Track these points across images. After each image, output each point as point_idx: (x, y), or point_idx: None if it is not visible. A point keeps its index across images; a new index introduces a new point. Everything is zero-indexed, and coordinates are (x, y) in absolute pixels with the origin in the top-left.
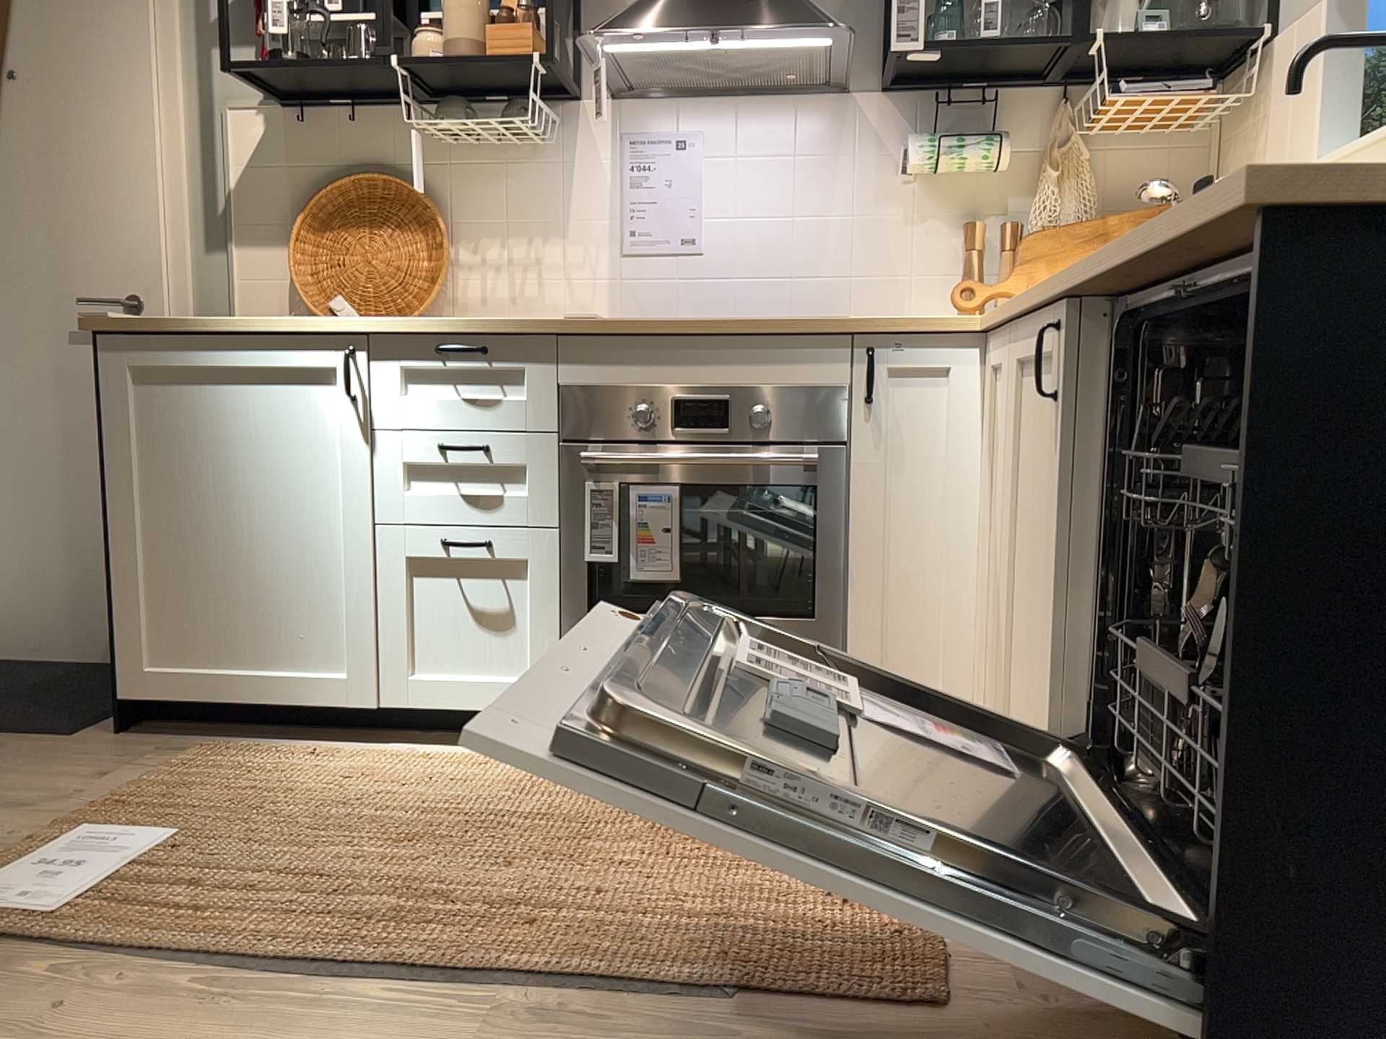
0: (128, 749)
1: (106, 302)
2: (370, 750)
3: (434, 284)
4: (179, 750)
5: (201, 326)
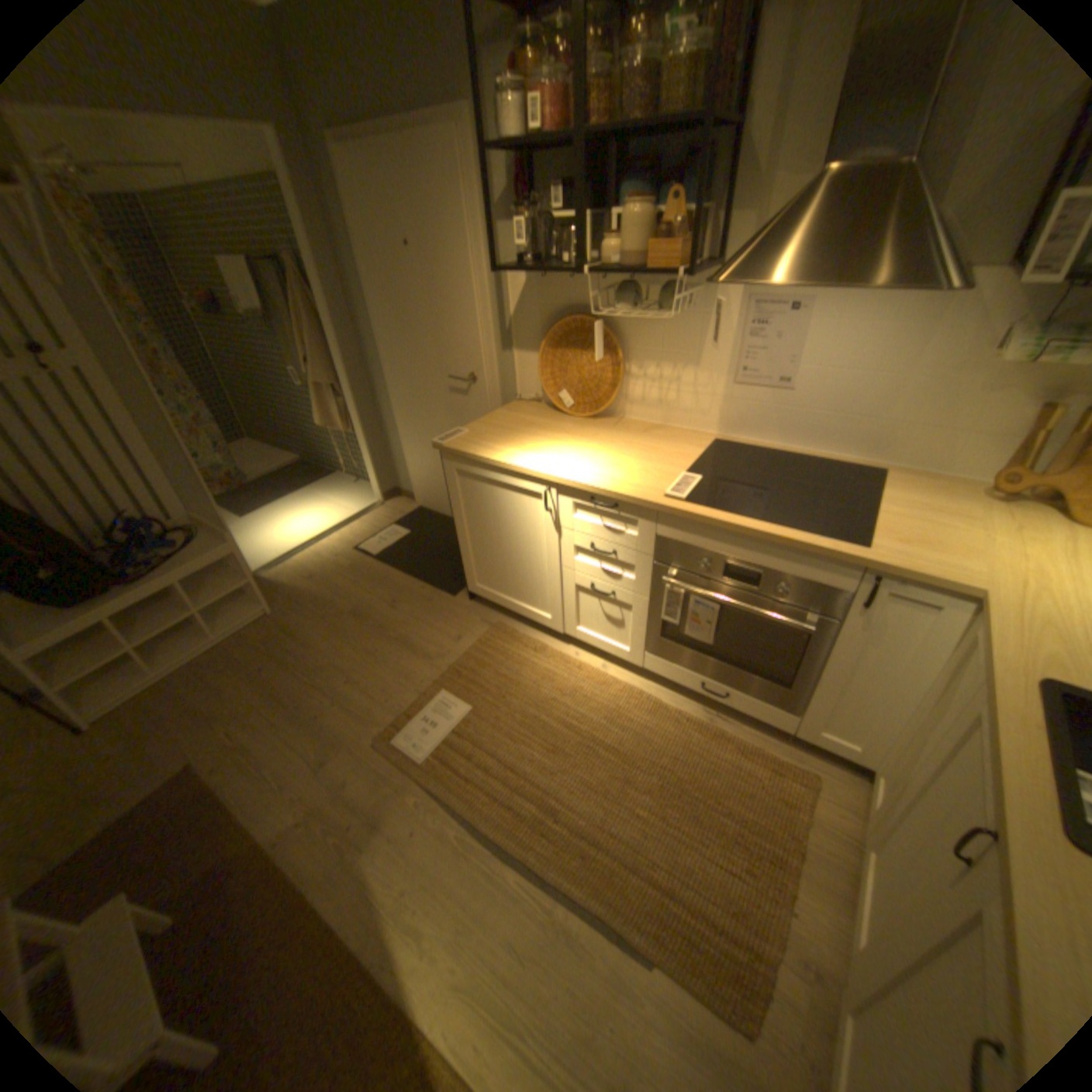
0: (471, 614)
1: (459, 380)
2: (559, 645)
3: (615, 388)
4: (488, 621)
5: (480, 459)
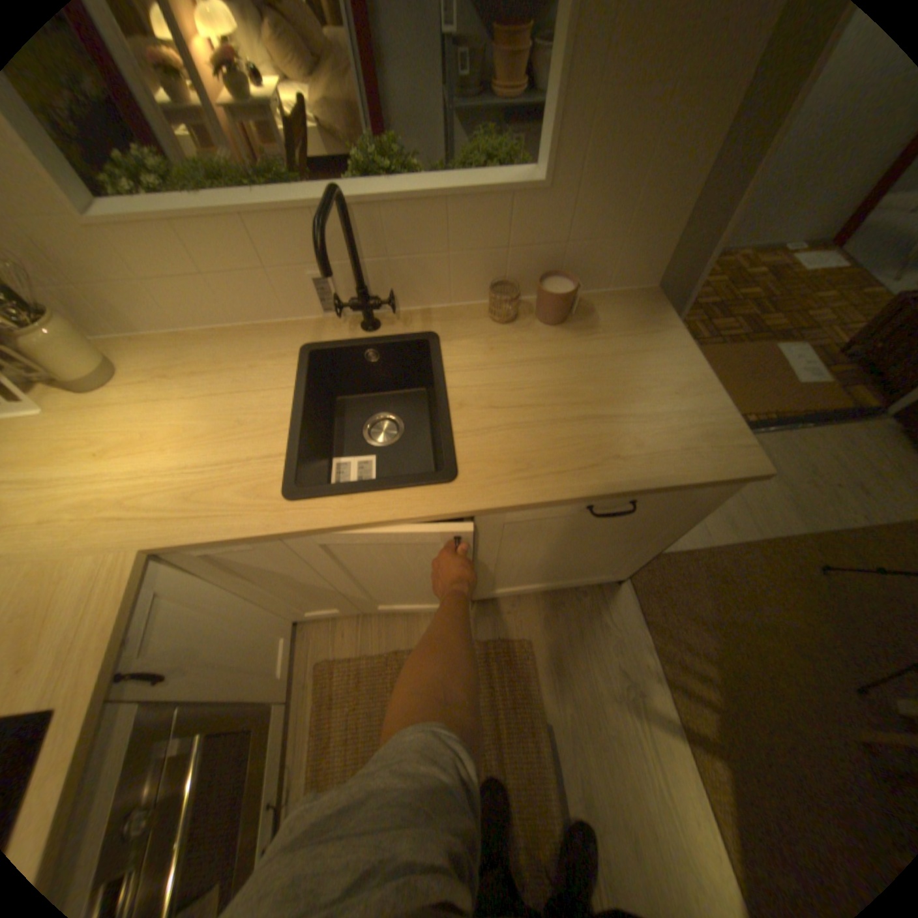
0: None
1: None
2: None
3: None
4: None
5: None
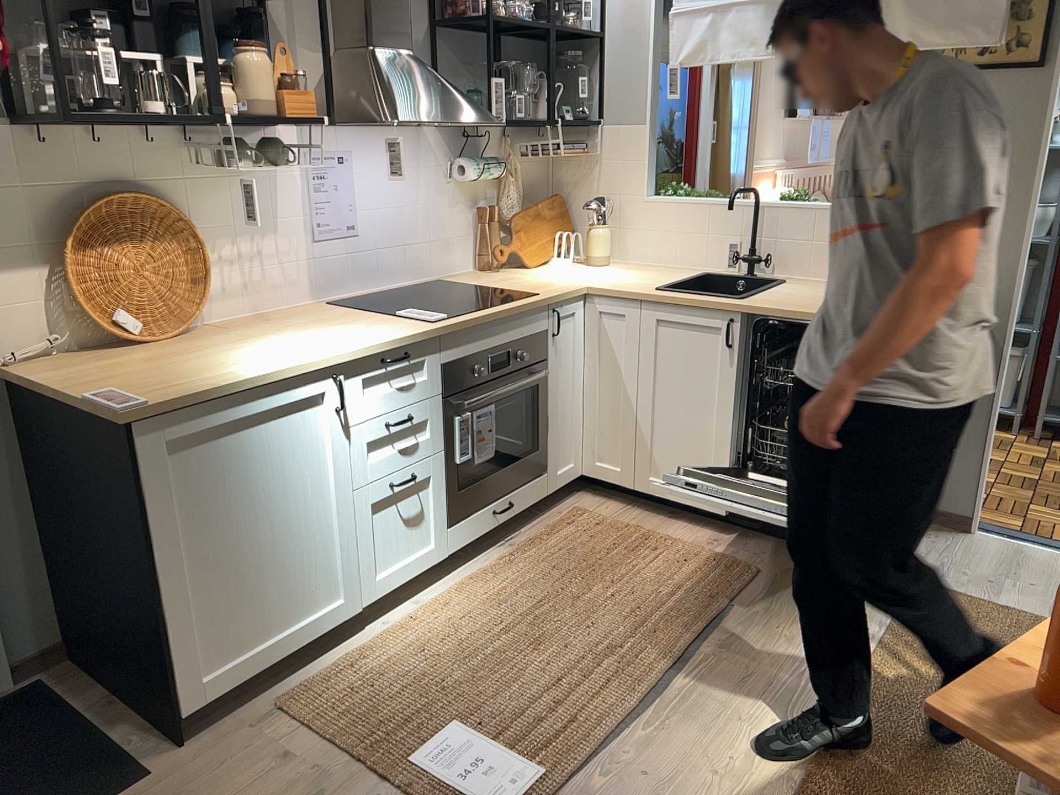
0: (230, 742)
1: None
2: (363, 637)
3: (197, 285)
4: (265, 717)
5: (230, 390)
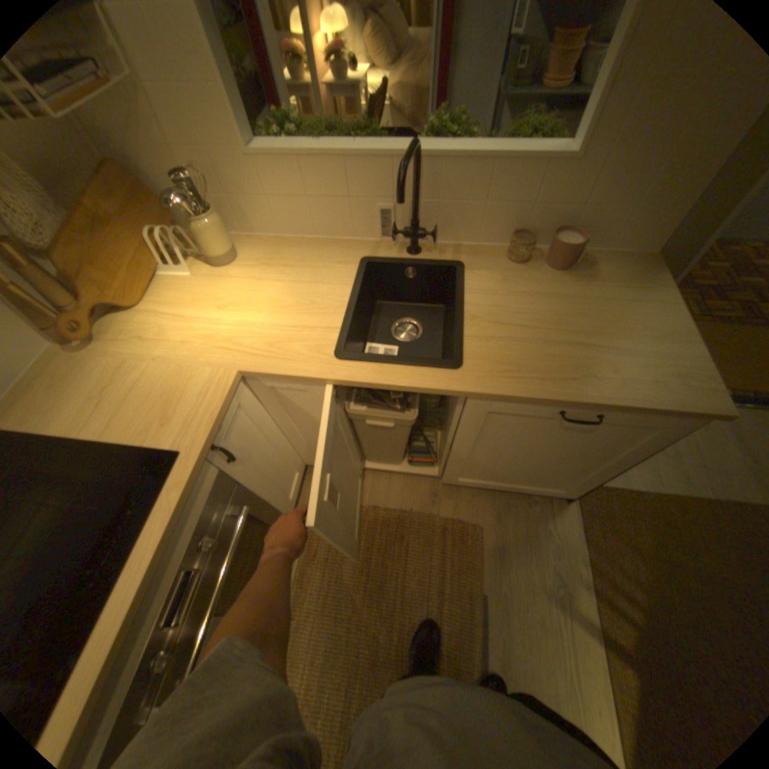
0: None
1: None
2: None
3: None
4: None
5: None
